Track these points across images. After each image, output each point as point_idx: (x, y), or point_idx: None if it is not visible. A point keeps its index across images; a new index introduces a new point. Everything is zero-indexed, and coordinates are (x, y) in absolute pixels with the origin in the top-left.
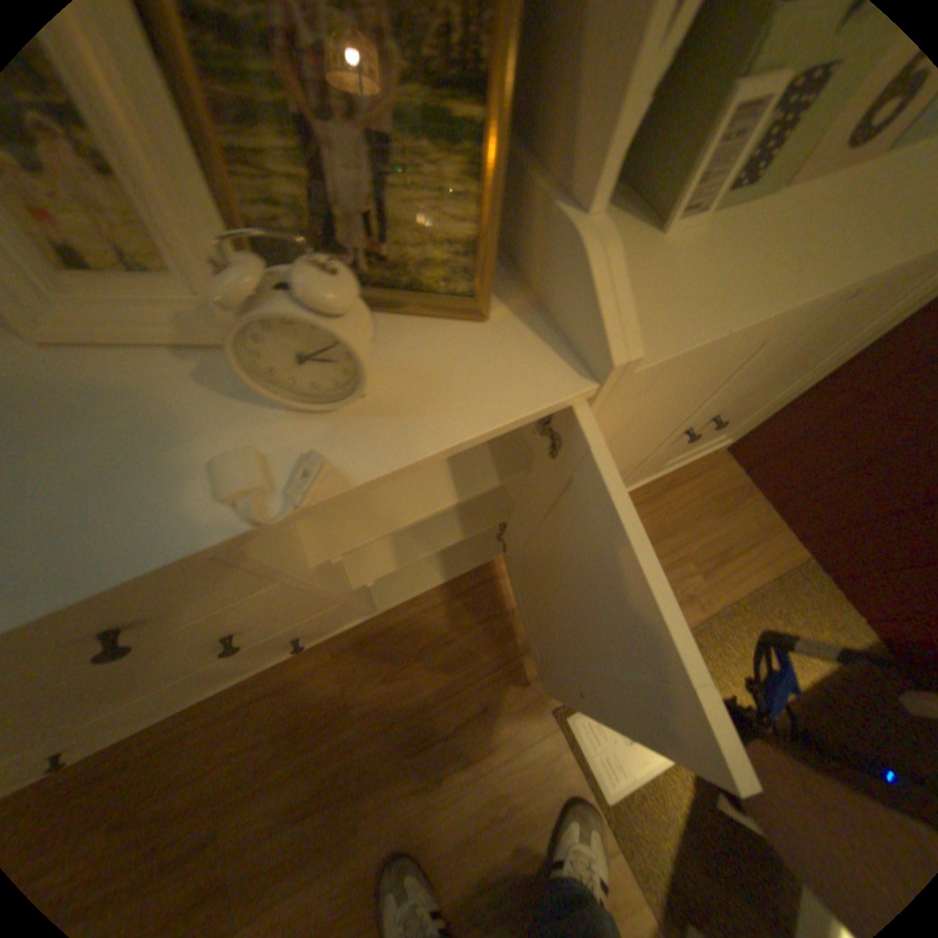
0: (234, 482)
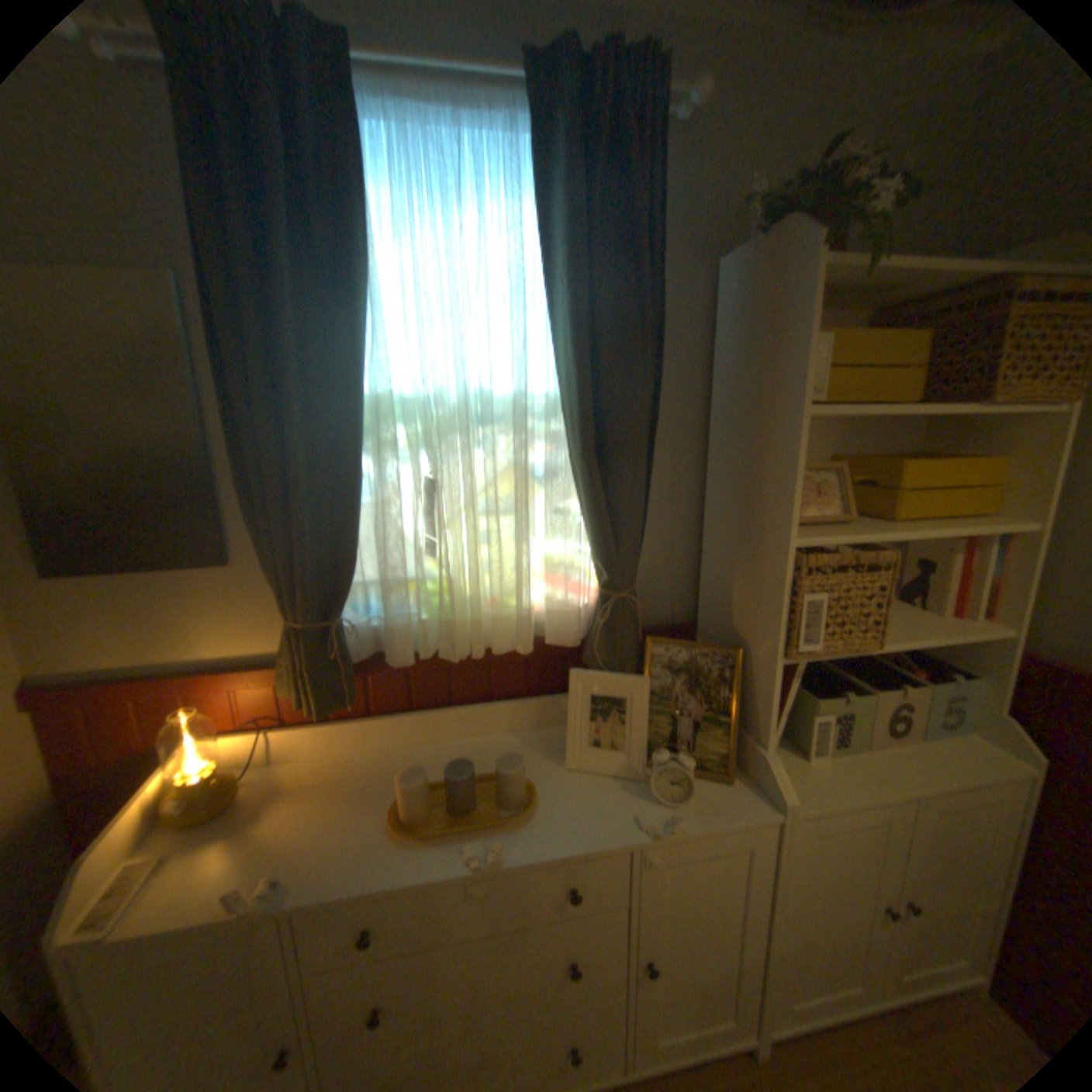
0: (646, 822)
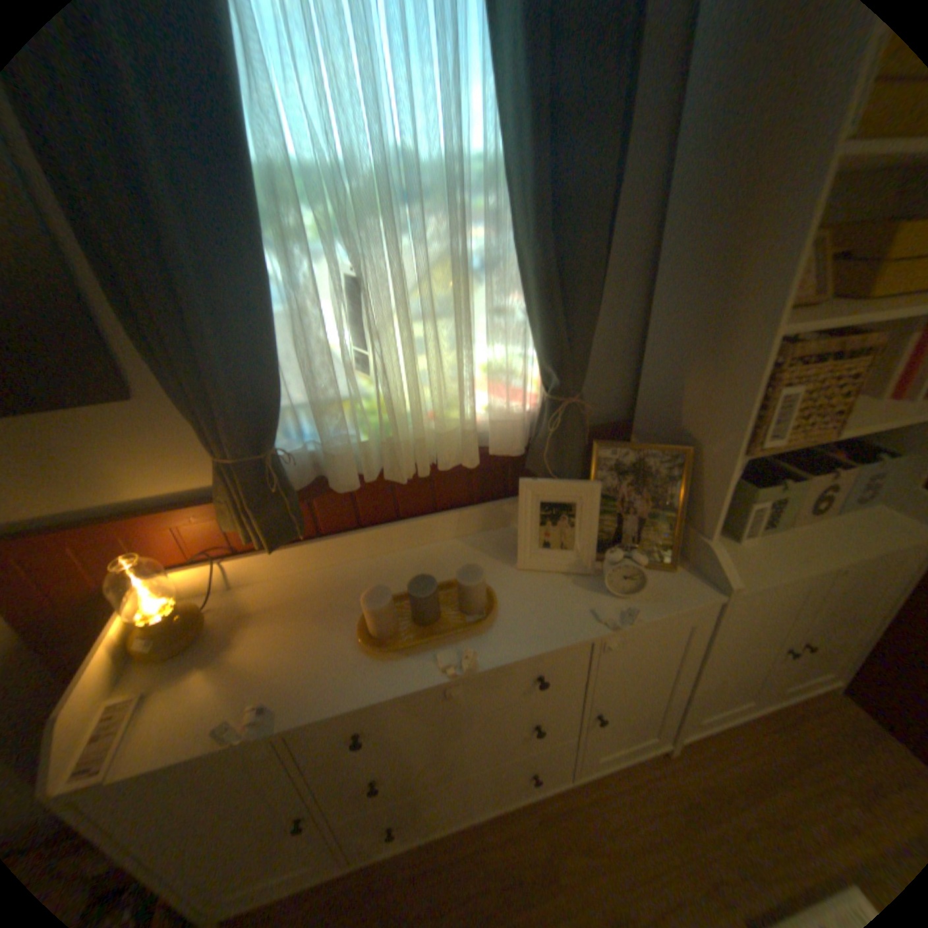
0: (606, 615)
